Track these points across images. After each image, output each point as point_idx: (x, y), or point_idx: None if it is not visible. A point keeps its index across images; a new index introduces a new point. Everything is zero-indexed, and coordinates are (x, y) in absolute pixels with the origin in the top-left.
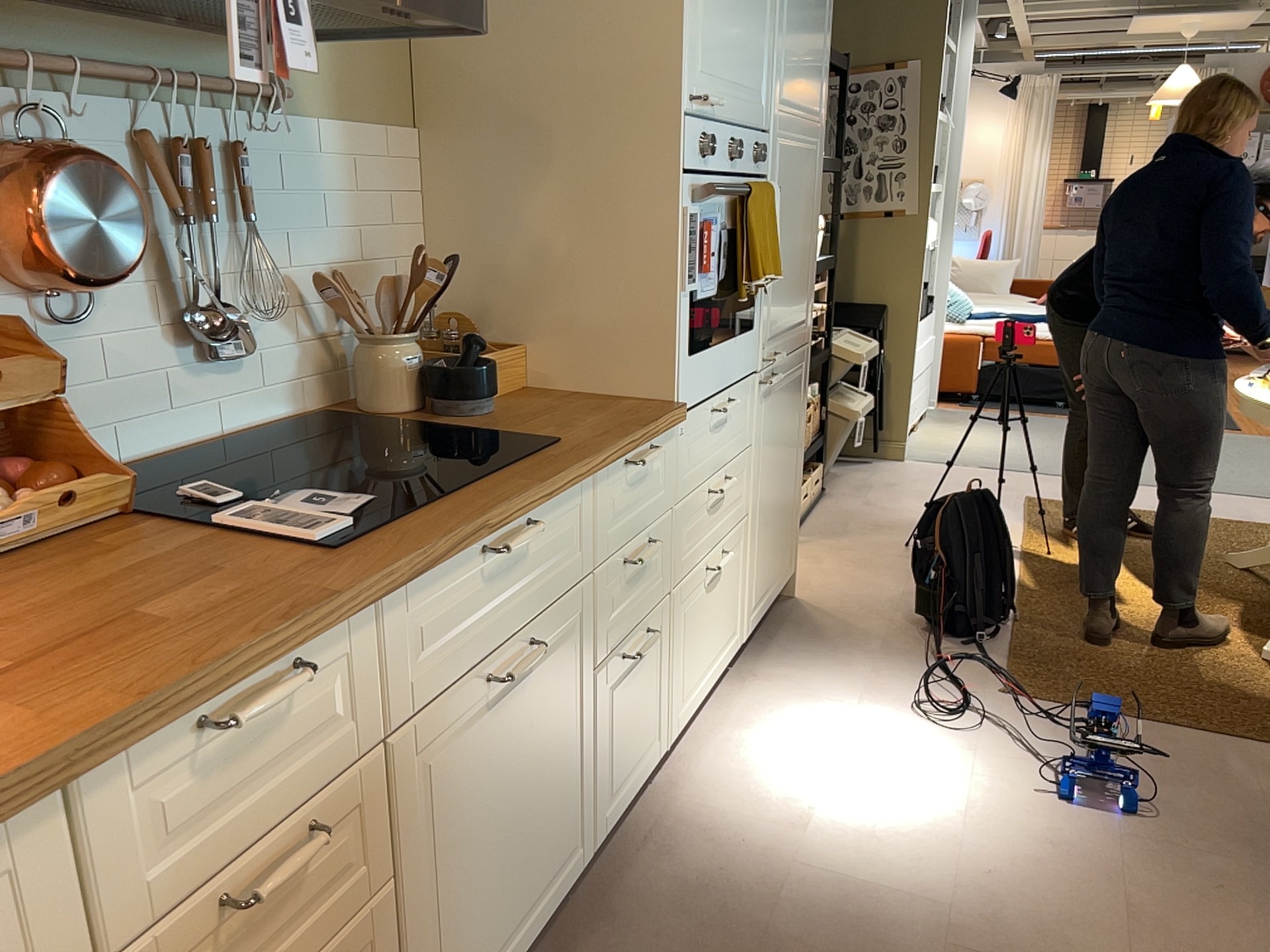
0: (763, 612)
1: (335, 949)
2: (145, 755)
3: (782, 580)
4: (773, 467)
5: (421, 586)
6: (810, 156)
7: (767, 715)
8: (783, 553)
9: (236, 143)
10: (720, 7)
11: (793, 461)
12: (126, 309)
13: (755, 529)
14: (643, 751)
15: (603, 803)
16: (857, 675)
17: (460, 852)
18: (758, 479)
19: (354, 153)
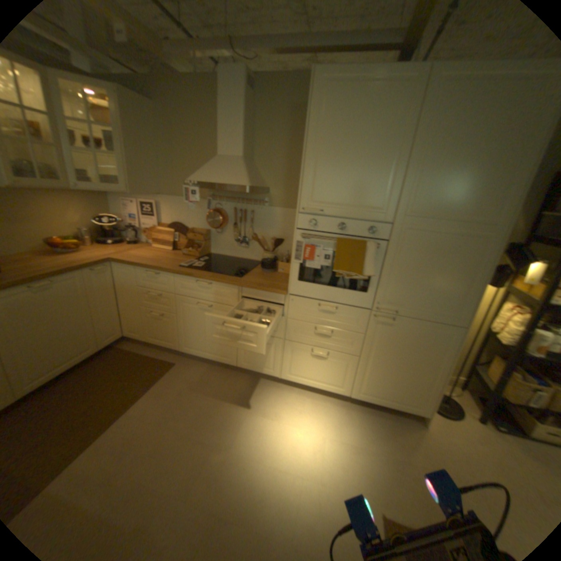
0: (378, 404)
1: (164, 314)
2: (139, 270)
3: (407, 409)
4: (392, 355)
5: (181, 277)
6: (472, 237)
7: (321, 412)
8: (410, 399)
9: (251, 209)
10: (329, 177)
11: (429, 369)
12: (226, 233)
13: (367, 366)
14: (262, 366)
15: (241, 361)
16: (365, 446)
17: (189, 325)
18: (371, 350)
19: (282, 213)
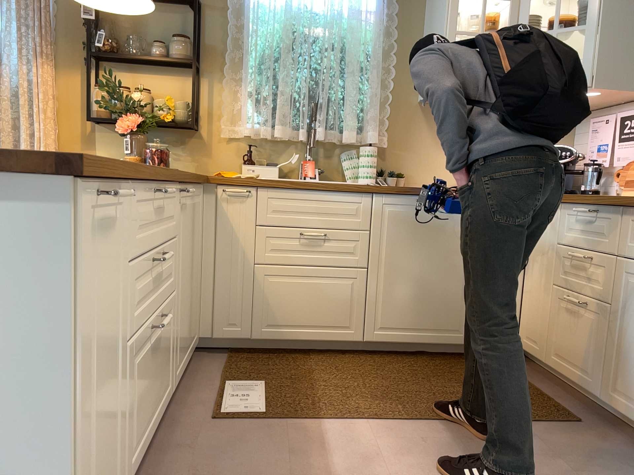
0: None
1: (591, 304)
2: (570, 209)
3: None
4: None
5: None
6: None
7: None
8: None
9: None
10: None
11: None
12: None
13: None
14: None
15: None
16: None
17: None
18: None
19: None
